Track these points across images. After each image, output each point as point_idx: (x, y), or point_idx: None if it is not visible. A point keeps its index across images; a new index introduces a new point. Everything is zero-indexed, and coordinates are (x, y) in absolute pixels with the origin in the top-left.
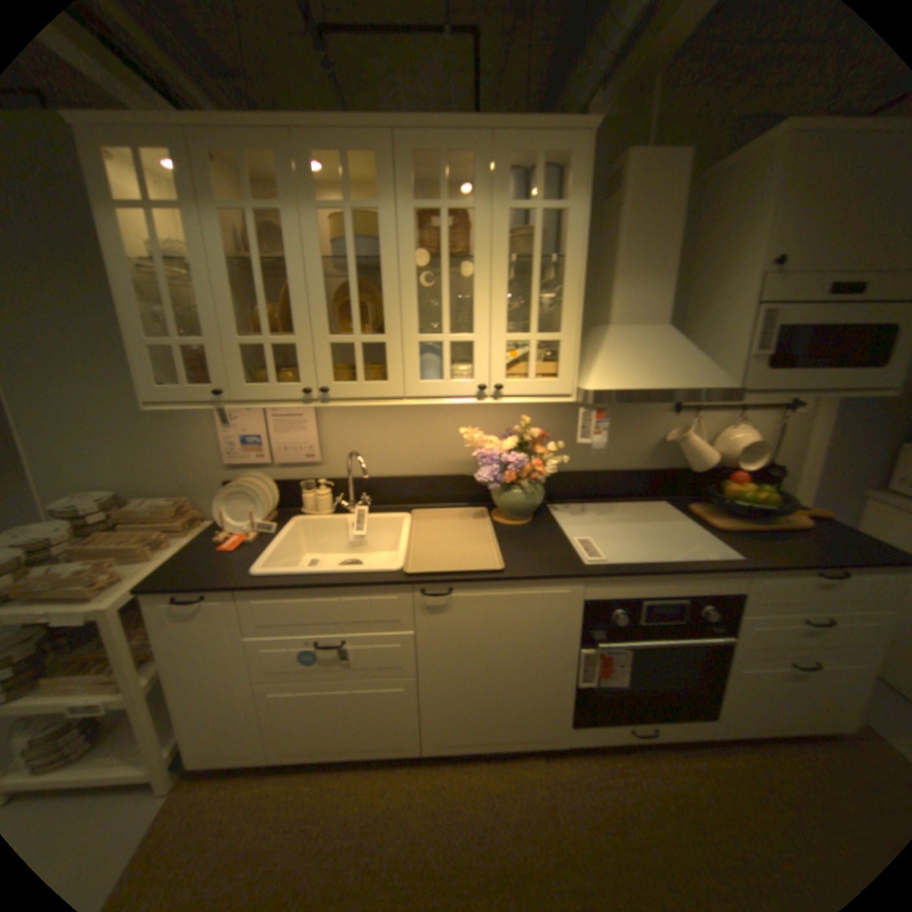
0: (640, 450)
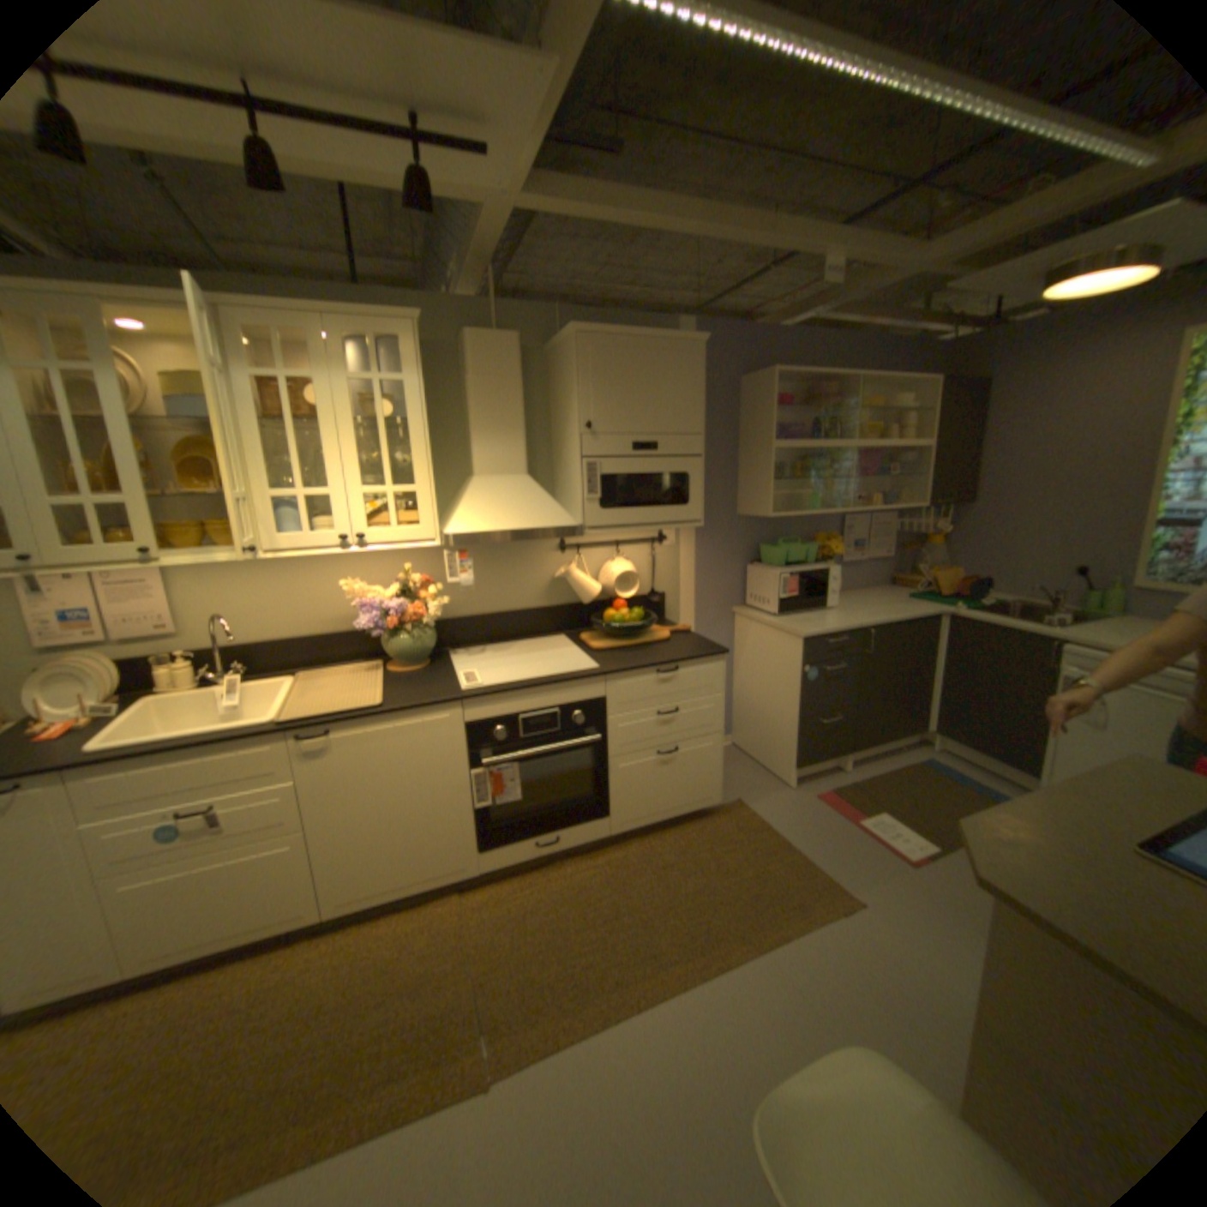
0: (534, 589)
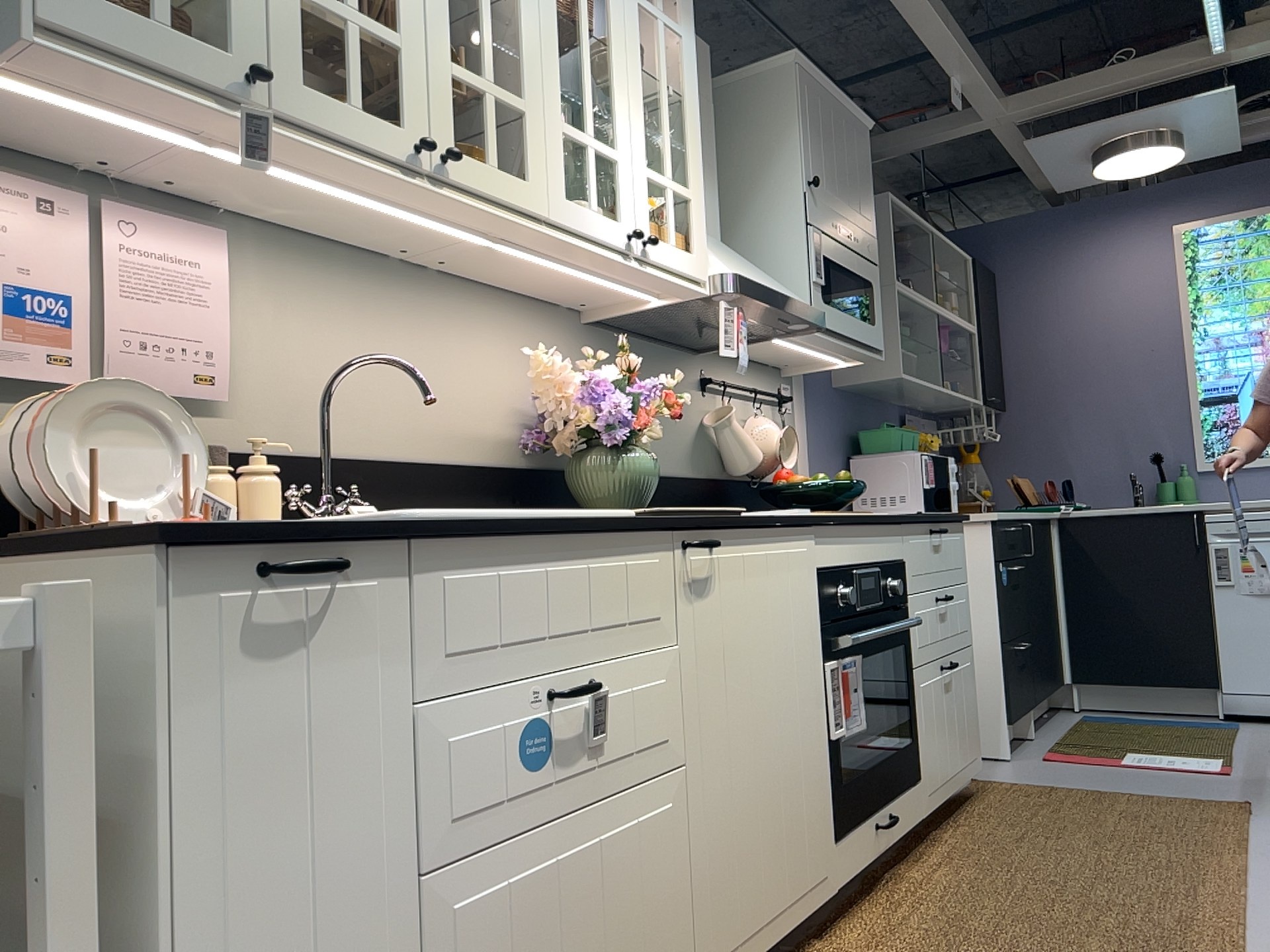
0: (682, 443)
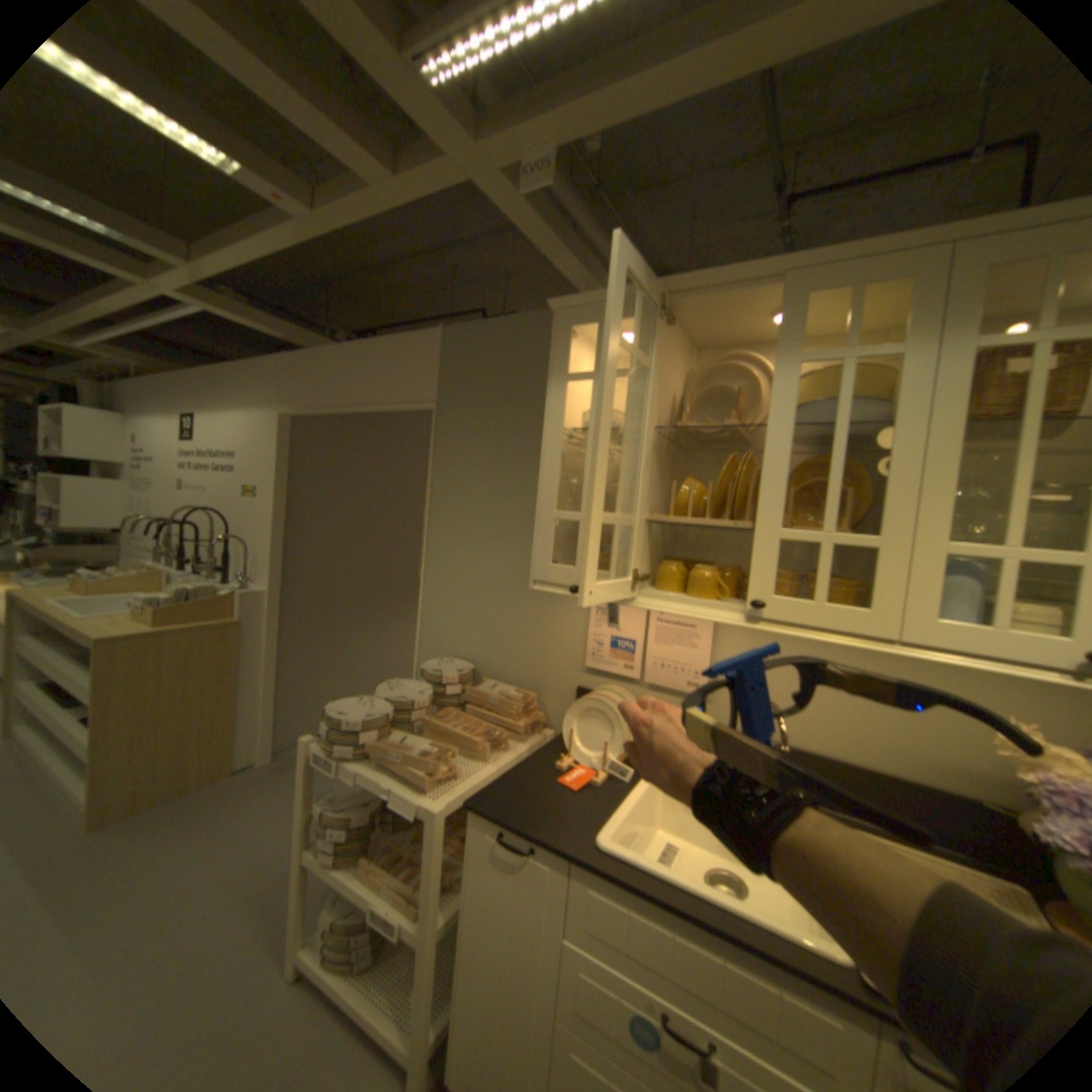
0: None
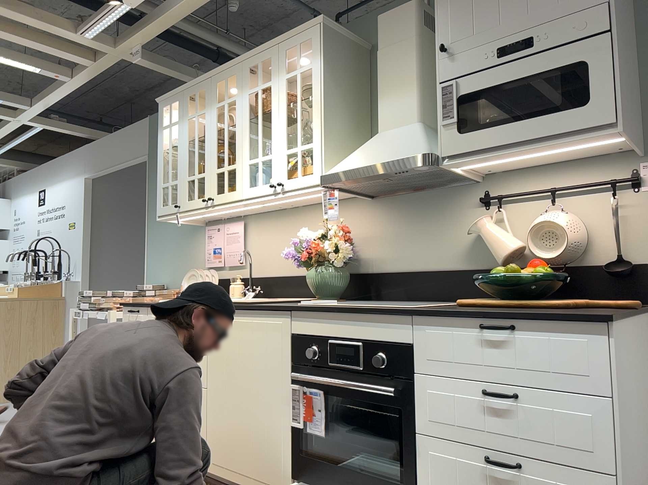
0: (453, 248)
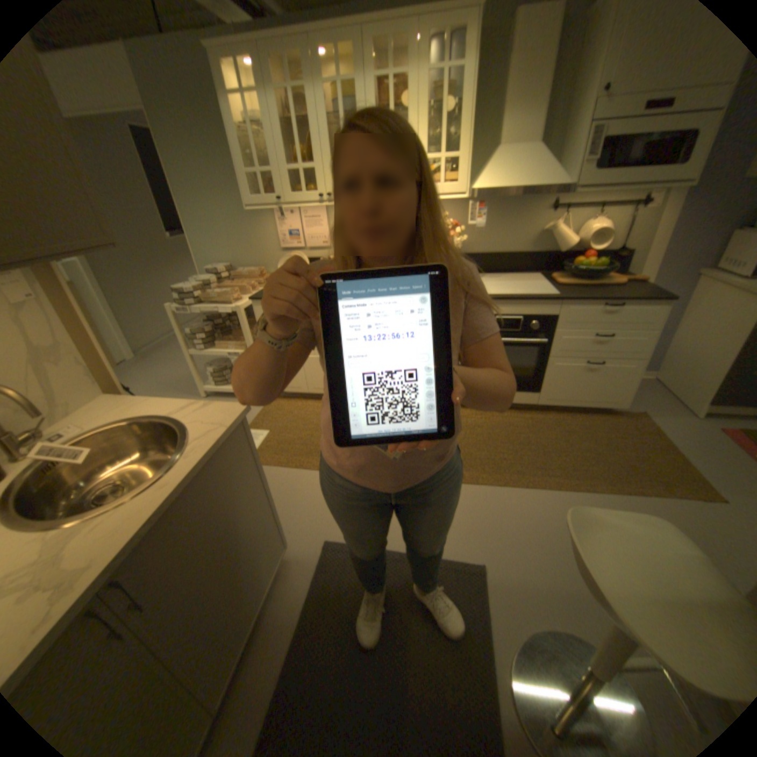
0: (526, 238)
